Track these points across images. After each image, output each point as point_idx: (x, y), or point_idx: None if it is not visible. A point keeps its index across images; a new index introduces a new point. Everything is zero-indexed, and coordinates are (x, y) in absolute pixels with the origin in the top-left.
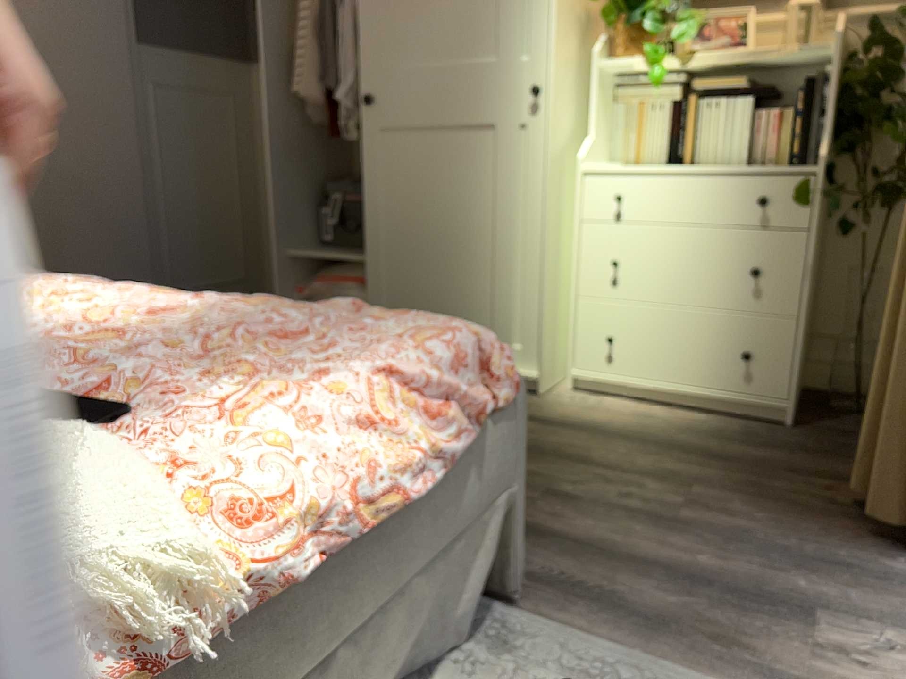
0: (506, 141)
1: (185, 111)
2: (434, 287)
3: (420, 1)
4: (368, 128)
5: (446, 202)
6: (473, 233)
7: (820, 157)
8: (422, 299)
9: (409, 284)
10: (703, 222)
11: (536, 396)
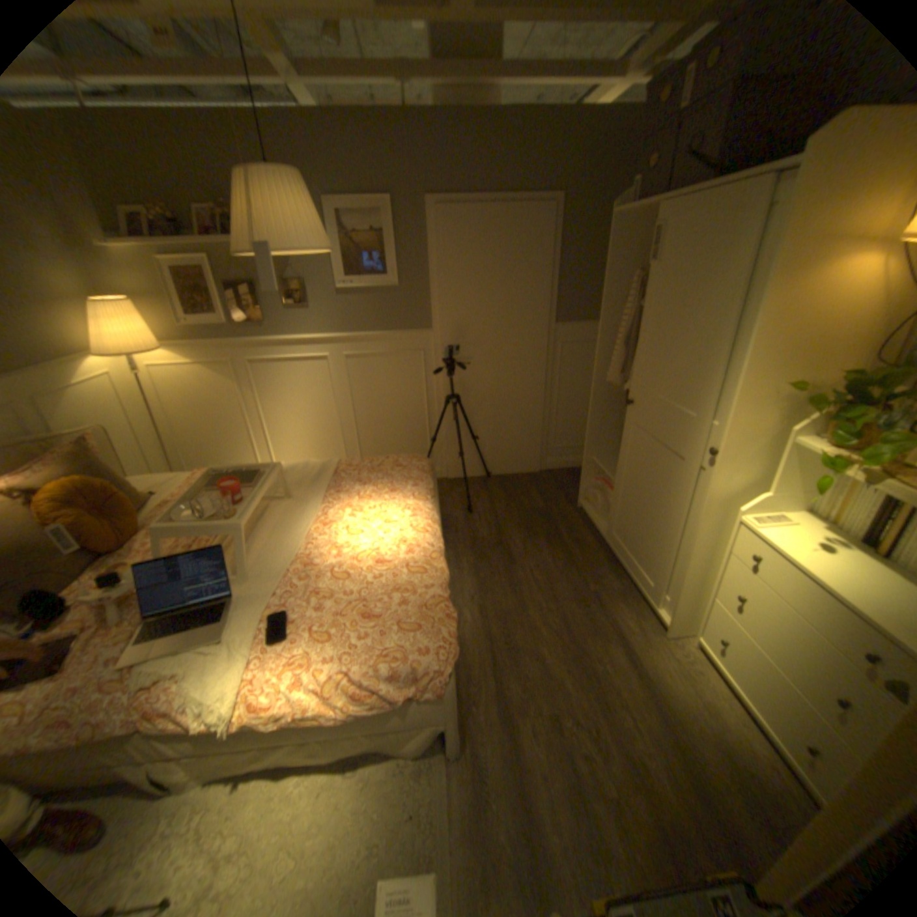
0: (694, 471)
1: (578, 355)
2: (640, 528)
3: (671, 349)
4: (629, 418)
5: (655, 485)
6: (664, 514)
7: None
8: (634, 530)
9: (629, 517)
10: (816, 626)
11: (665, 635)
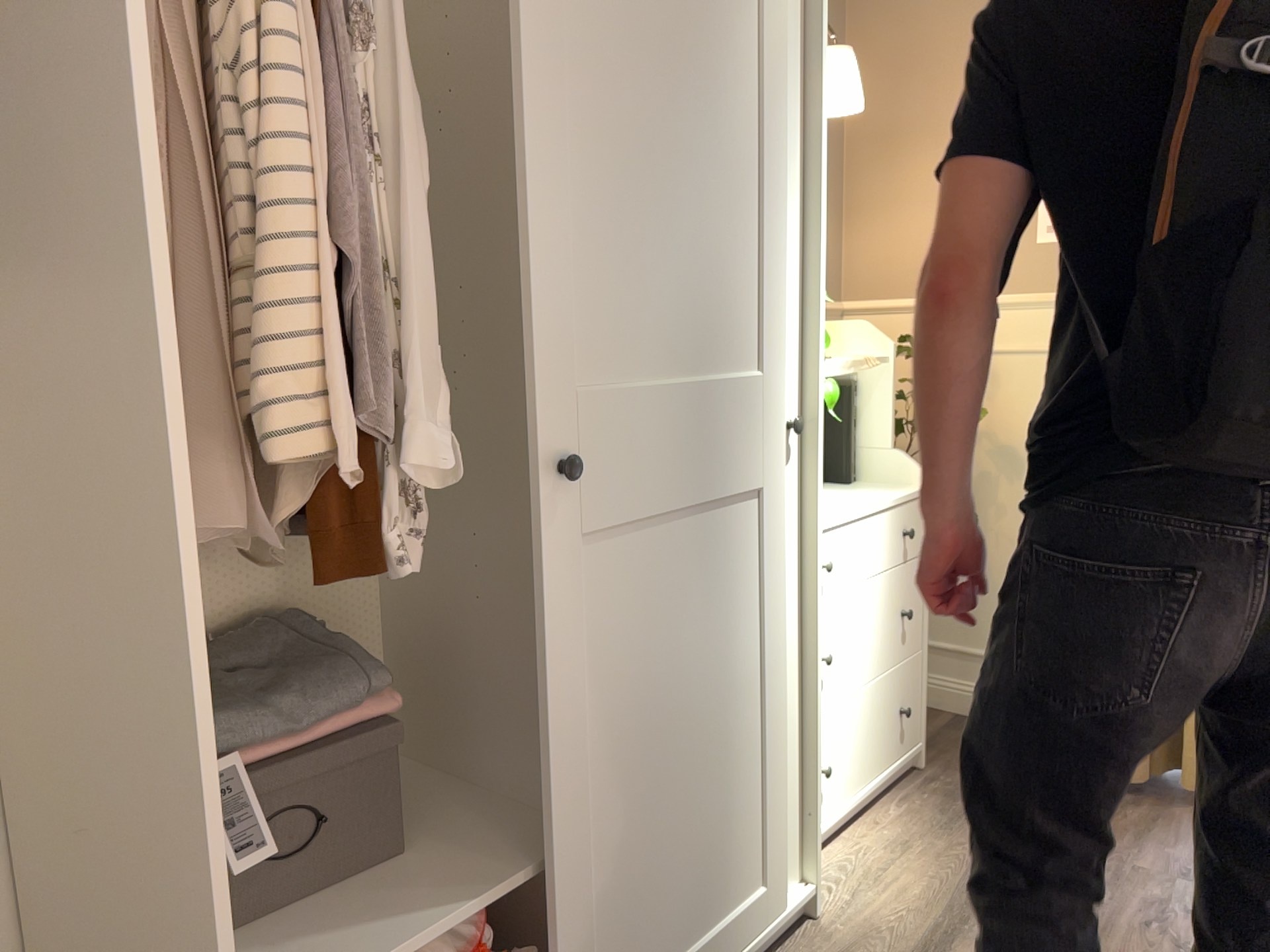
0: (757, 512)
1: None
2: (664, 848)
3: (632, 232)
4: (554, 537)
5: (680, 657)
6: (718, 698)
7: (858, 472)
8: (644, 892)
9: (627, 879)
10: (876, 572)
11: (814, 924)
